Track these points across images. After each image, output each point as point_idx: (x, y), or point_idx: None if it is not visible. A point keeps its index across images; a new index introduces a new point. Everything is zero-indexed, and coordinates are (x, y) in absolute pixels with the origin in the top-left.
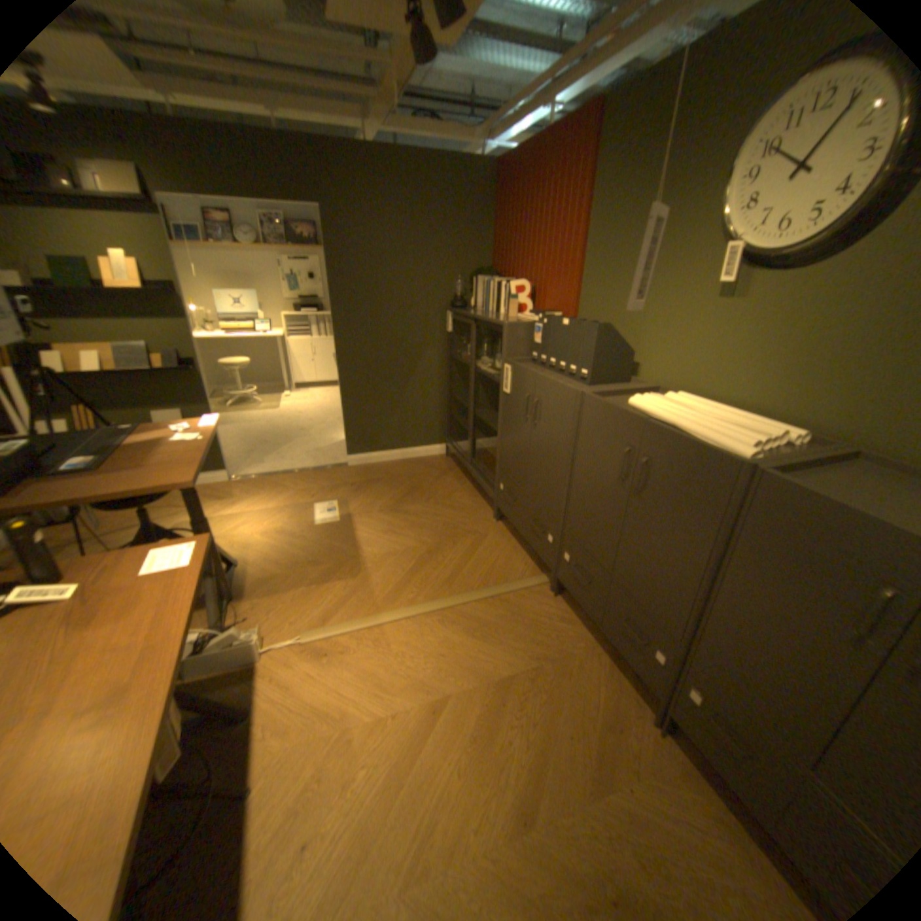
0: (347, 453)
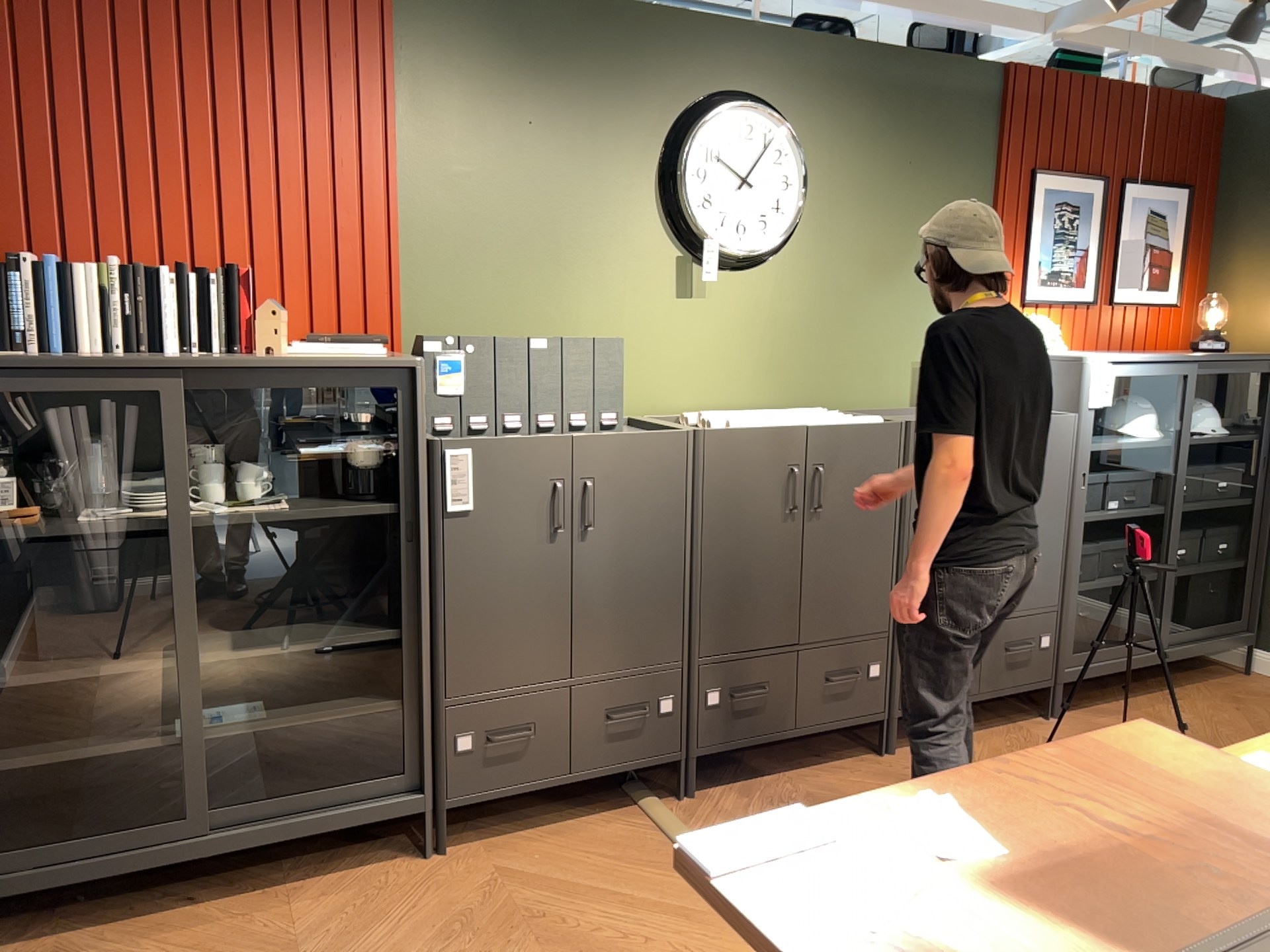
0: None
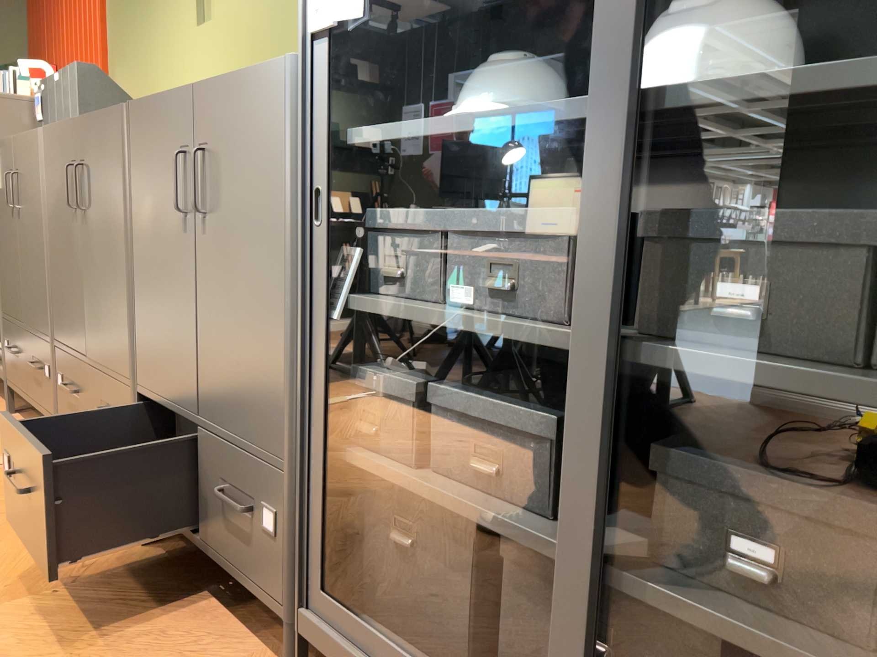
0: None
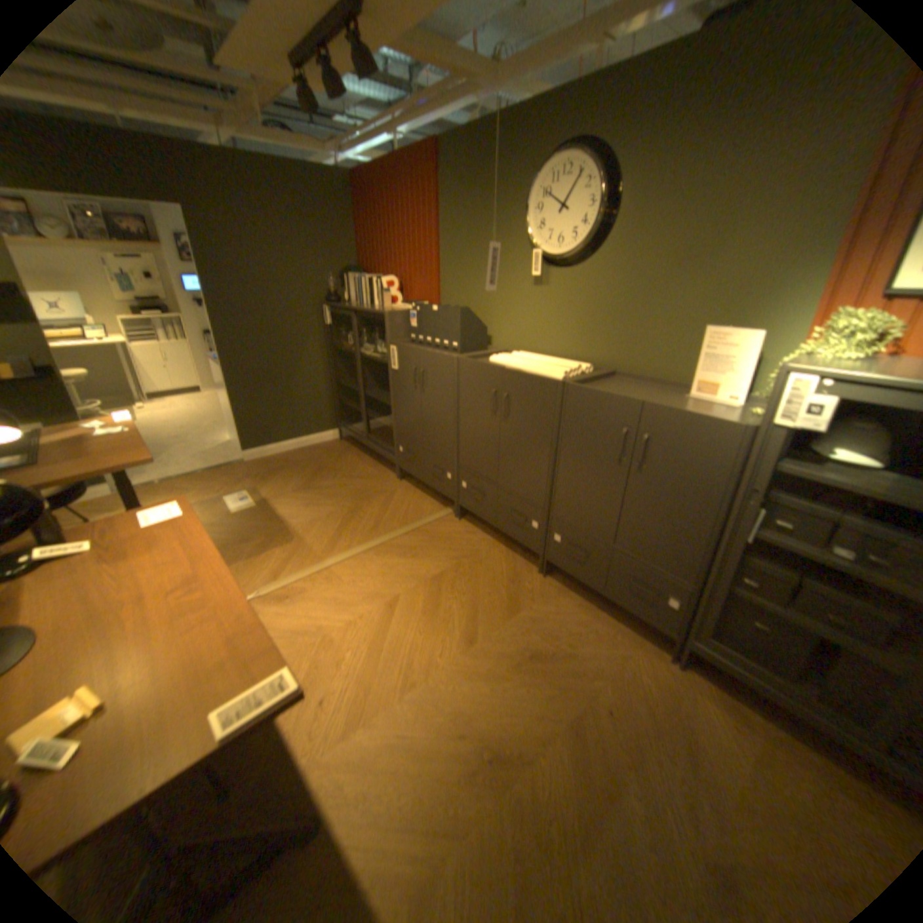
0: (241, 448)
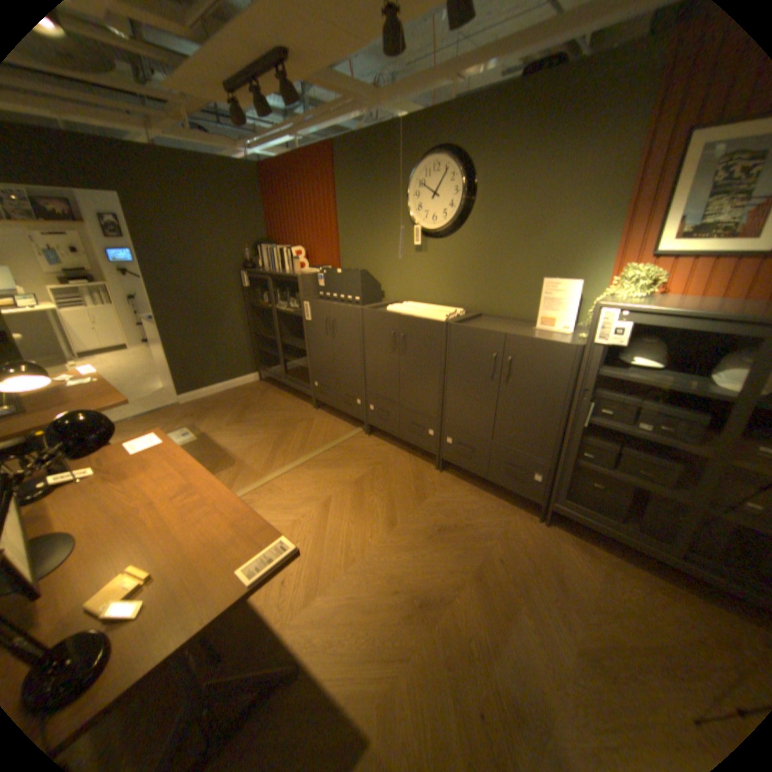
0: (176, 394)
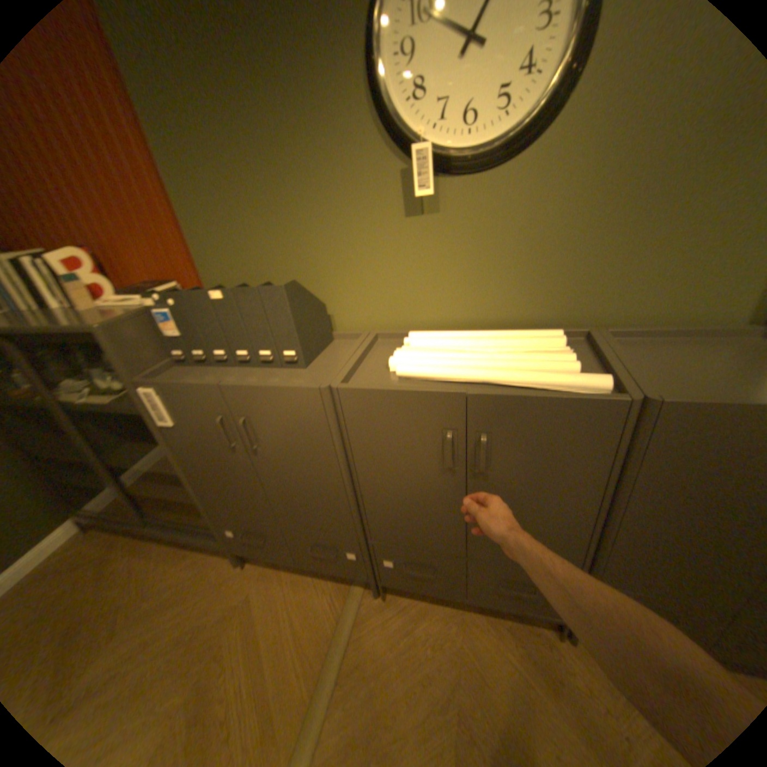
0: None
